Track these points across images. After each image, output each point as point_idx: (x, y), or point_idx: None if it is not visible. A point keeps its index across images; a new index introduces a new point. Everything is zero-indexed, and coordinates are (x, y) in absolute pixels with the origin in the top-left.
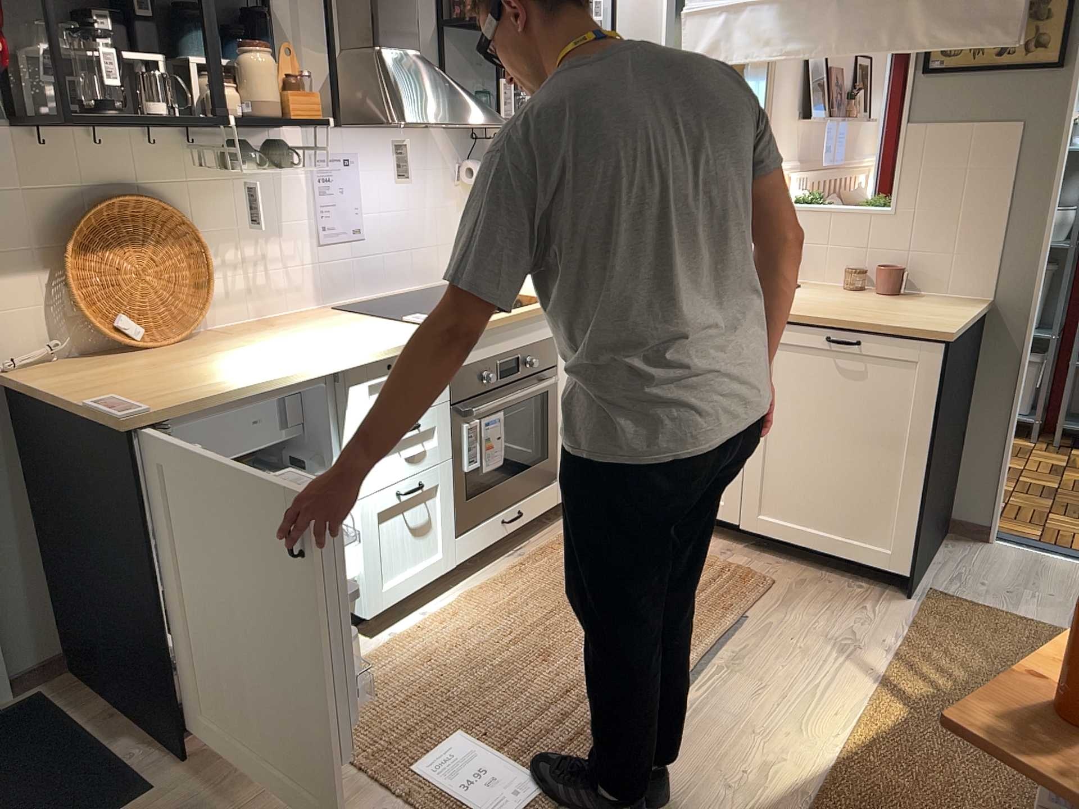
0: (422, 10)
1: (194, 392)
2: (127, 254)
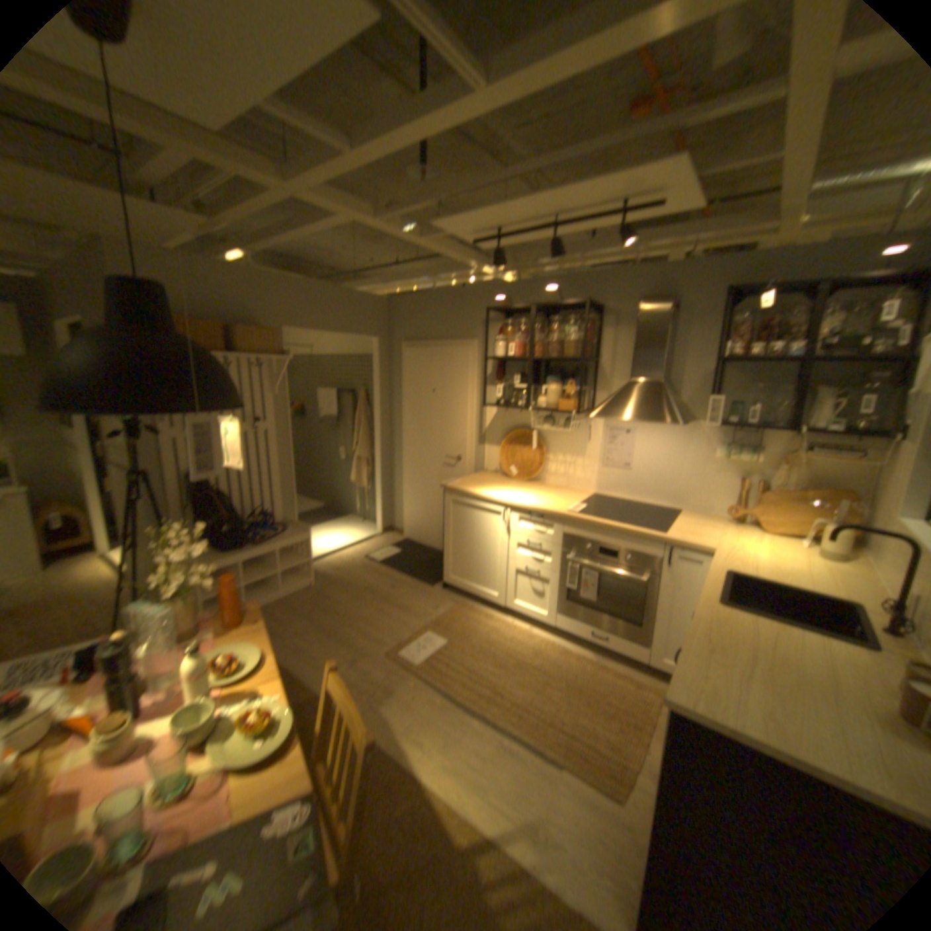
0: (706, 354)
1: (464, 489)
2: (519, 448)
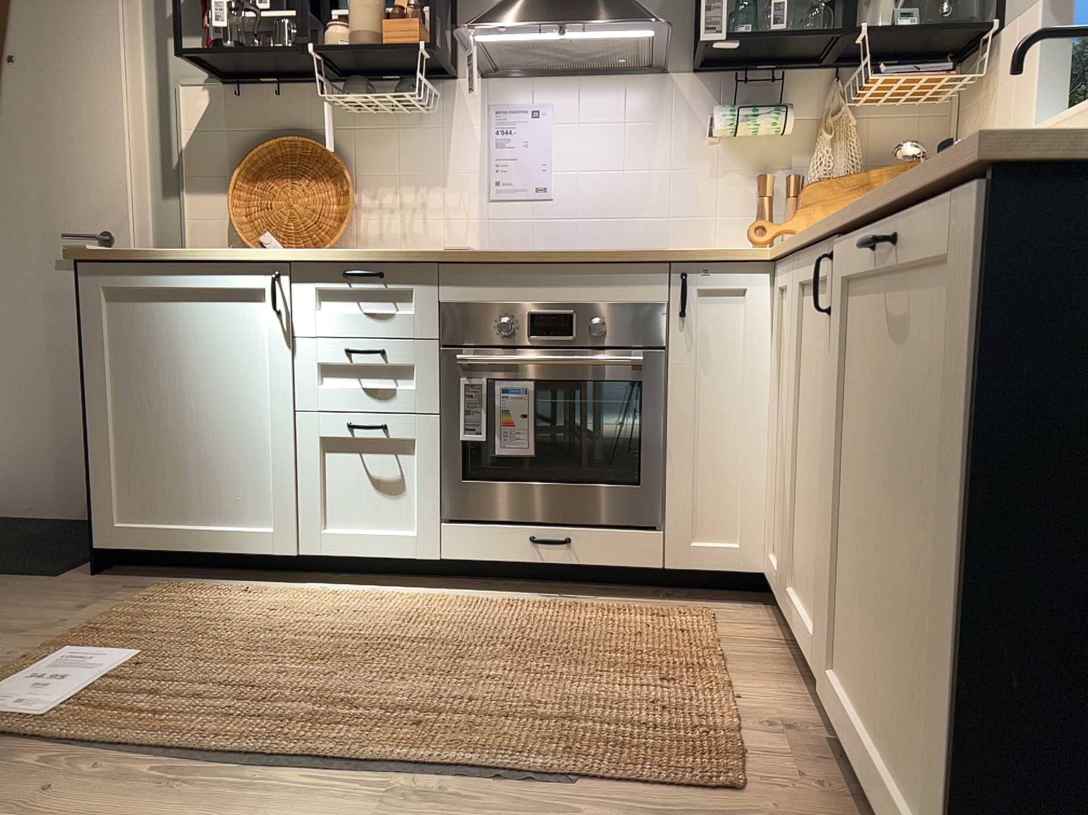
0: None
1: (146, 251)
2: (282, 183)
